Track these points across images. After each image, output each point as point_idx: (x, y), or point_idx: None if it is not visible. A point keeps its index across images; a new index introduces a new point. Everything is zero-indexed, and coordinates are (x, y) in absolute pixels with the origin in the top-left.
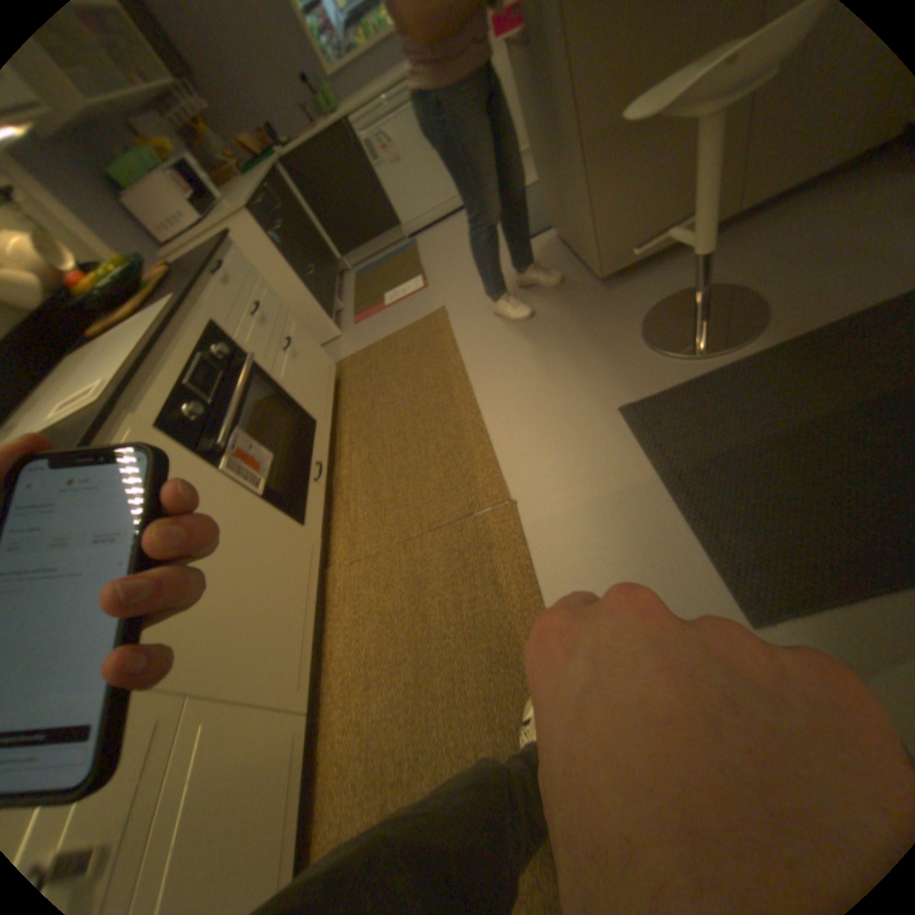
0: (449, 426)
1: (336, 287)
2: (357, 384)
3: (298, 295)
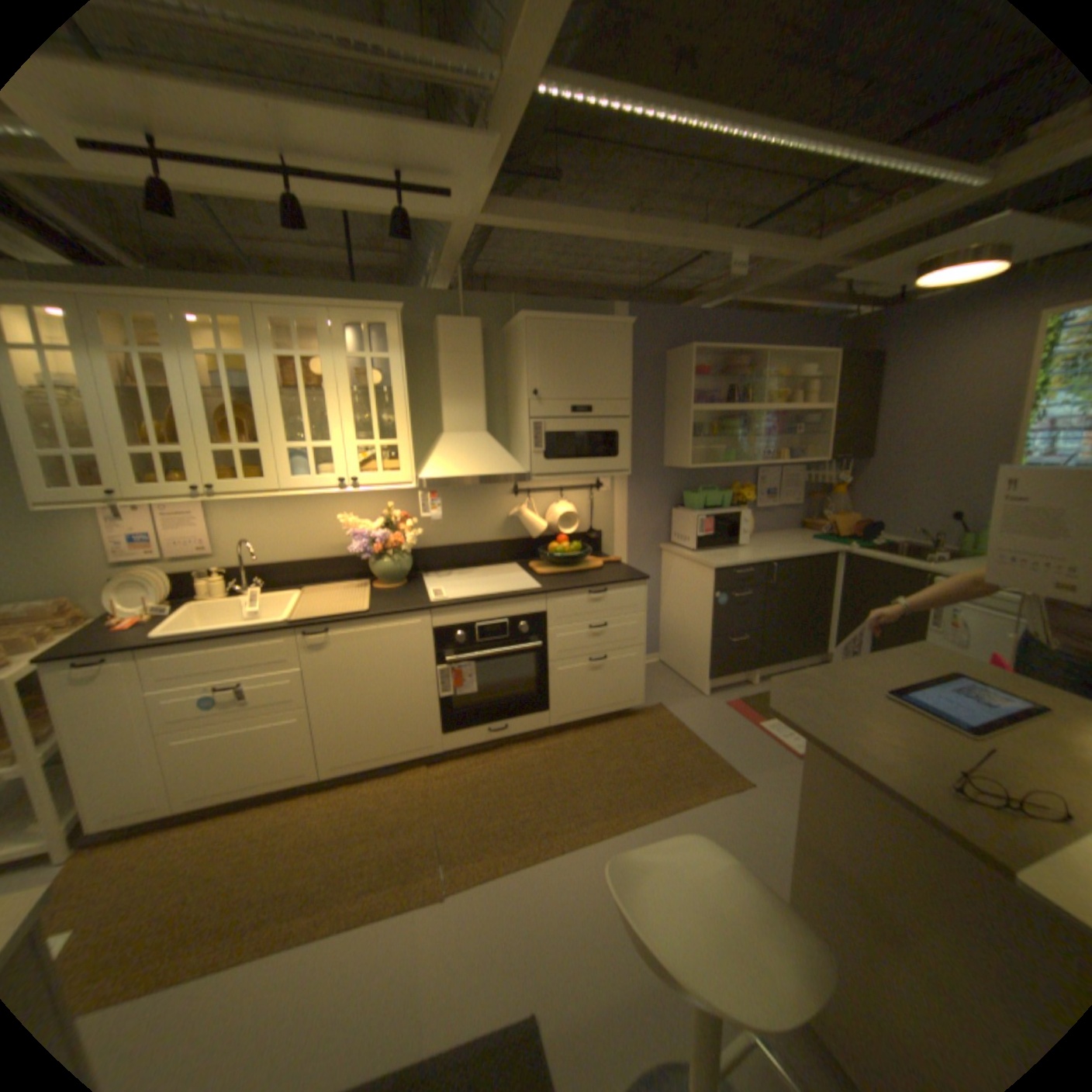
0: (549, 826)
1: (784, 667)
2: (624, 731)
3: (701, 641)
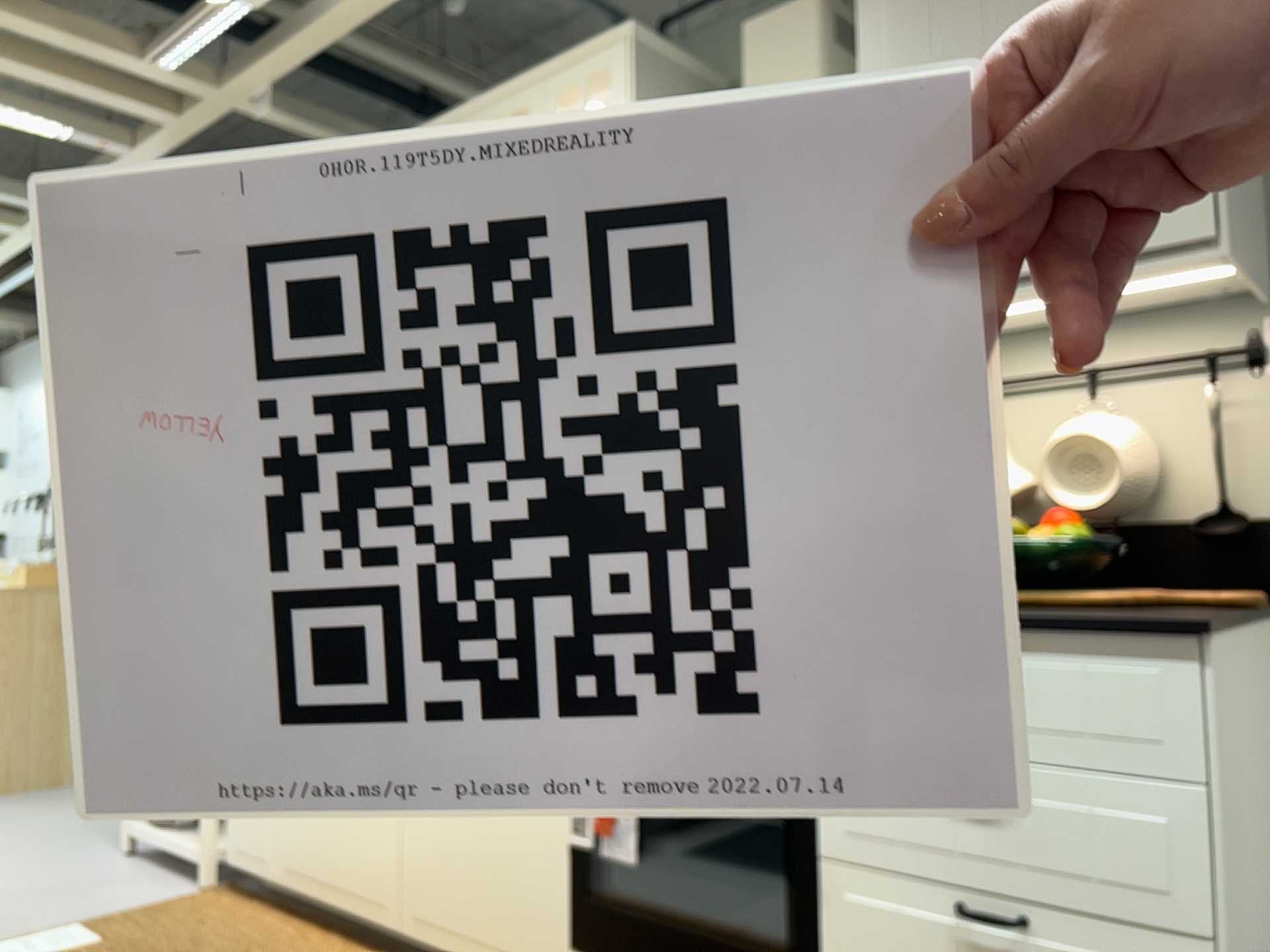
0: None
1: None
2: None
3: None
